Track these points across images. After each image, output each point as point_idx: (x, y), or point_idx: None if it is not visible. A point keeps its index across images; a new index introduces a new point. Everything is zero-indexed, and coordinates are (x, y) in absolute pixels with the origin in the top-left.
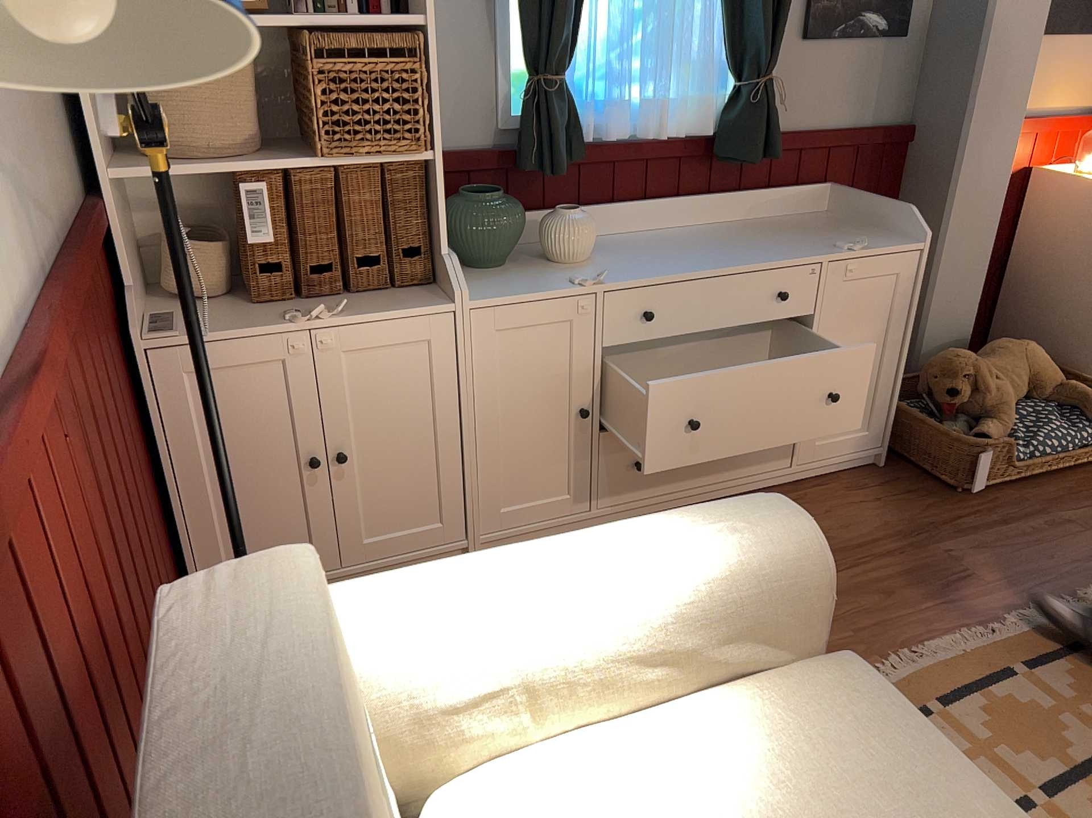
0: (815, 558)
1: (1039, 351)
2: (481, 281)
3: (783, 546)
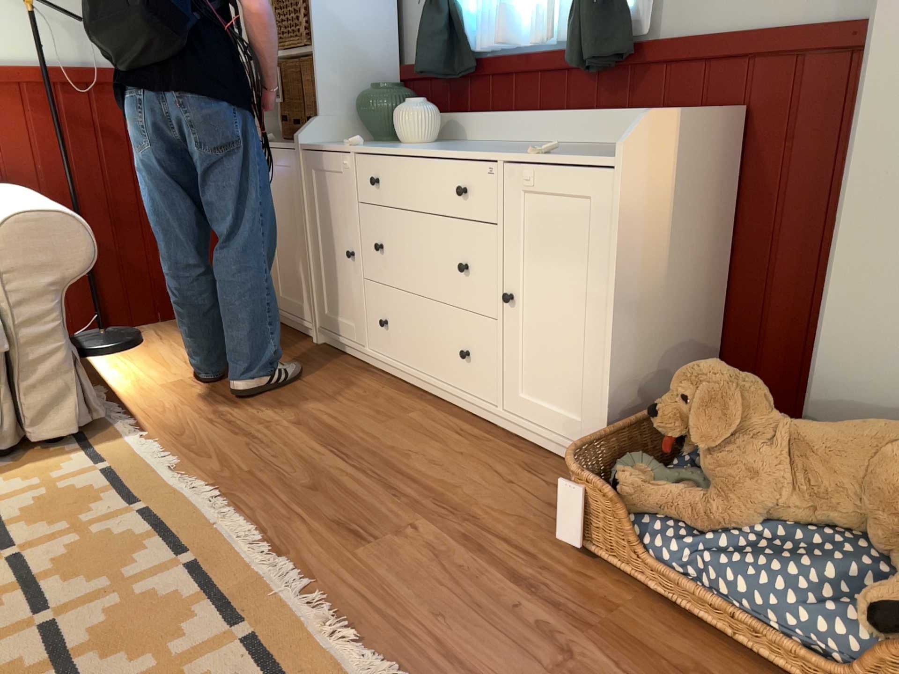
0: (5, 229)
1: None
2: (345, 144)
3: (6, 215)
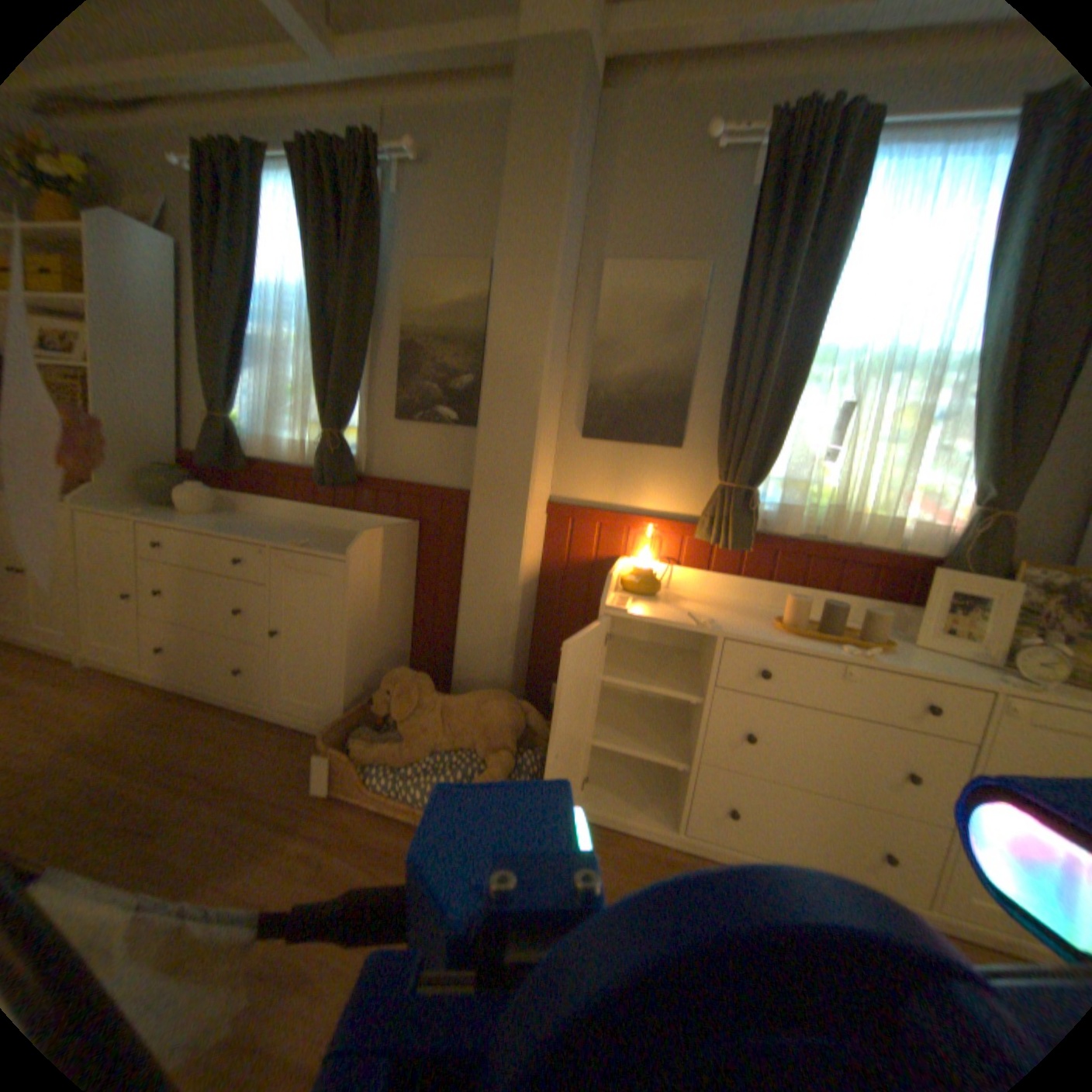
0: None
1: (499, 708)
2: (124, 507)
3: None
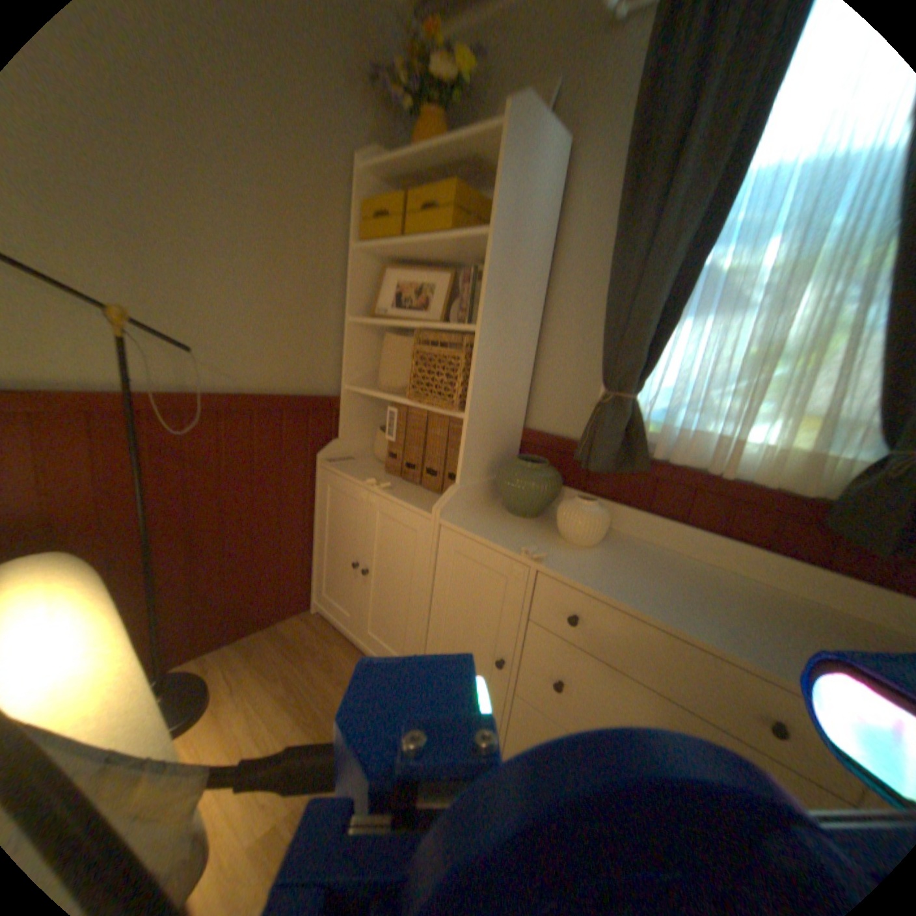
0: None
1: None
2: (488, 516)
3: None
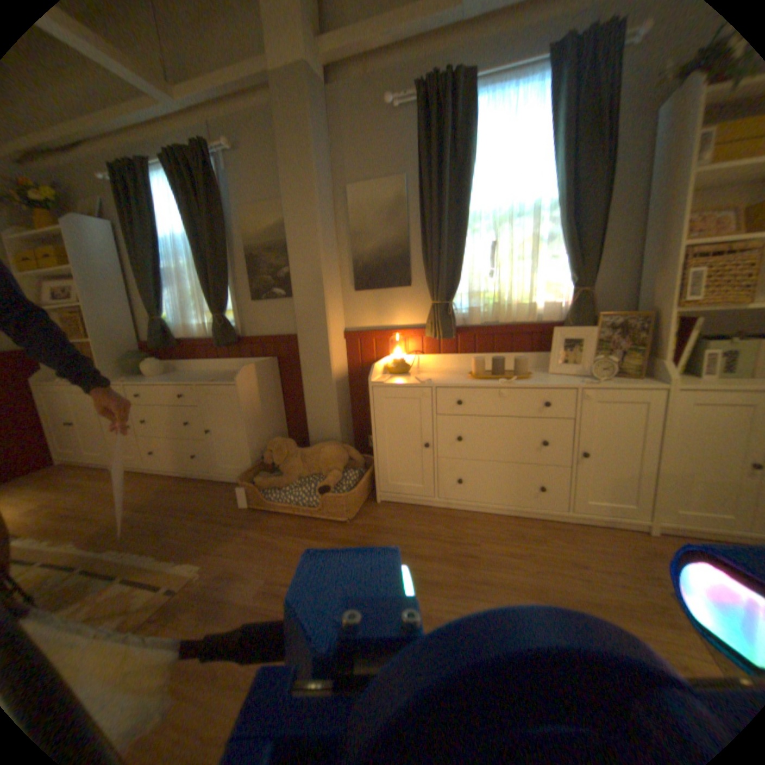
0: None
1: (331, 449)
2: (115, 379)
3: None
